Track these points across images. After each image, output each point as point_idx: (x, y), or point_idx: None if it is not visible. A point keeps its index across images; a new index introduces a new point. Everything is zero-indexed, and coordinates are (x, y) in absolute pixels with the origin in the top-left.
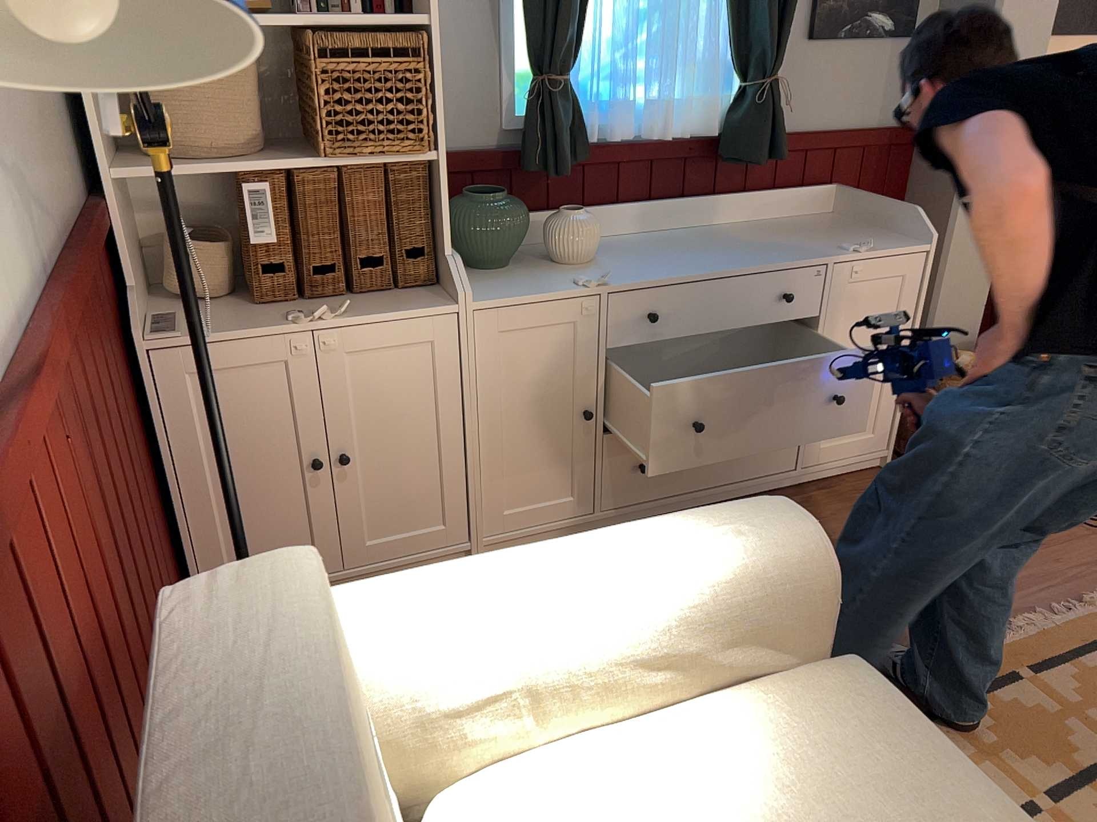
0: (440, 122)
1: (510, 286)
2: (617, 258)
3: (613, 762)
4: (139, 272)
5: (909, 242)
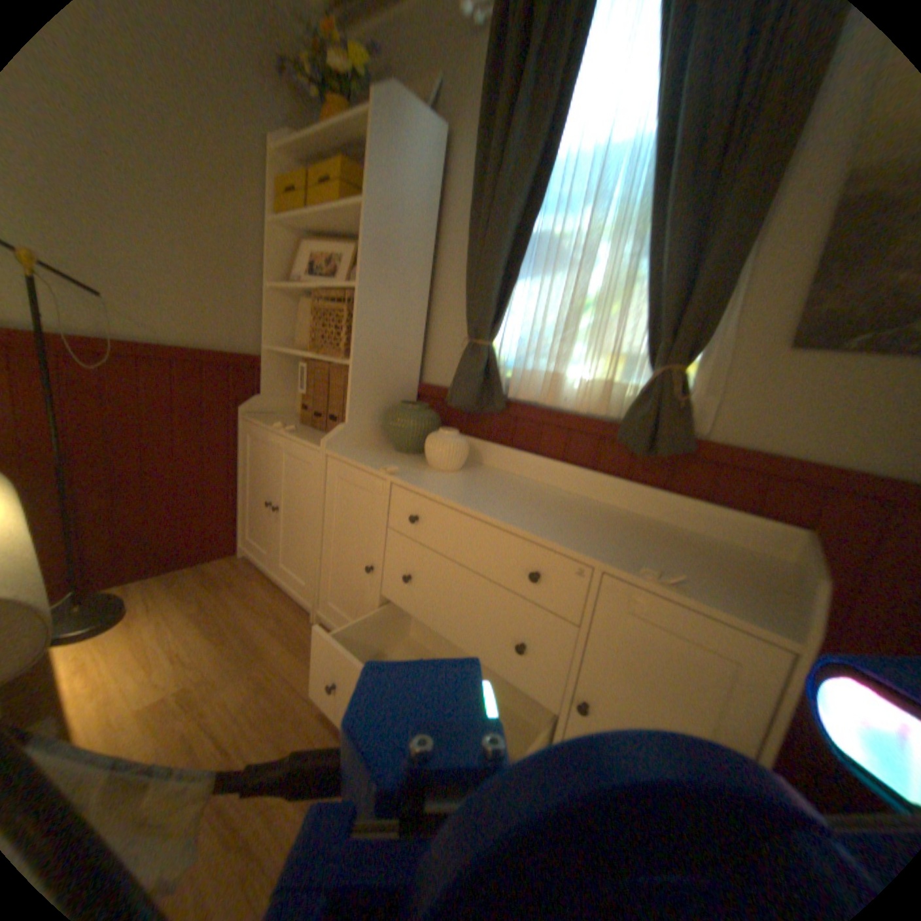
0: (356, 342)
1: (371, 456)
2: (464, 478)
3: None
4: (285, 394)
5: (781, 624)
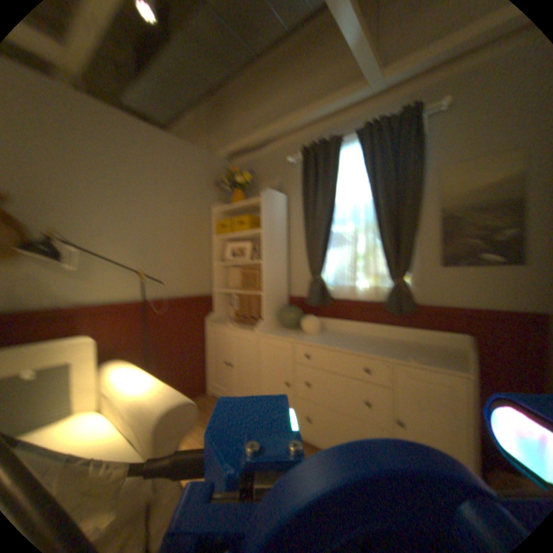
0: (265, 285)
1: (279, 333)
2: (323, 336)
3: (101, 431)
4: (224, 311)
5: (464, 370)
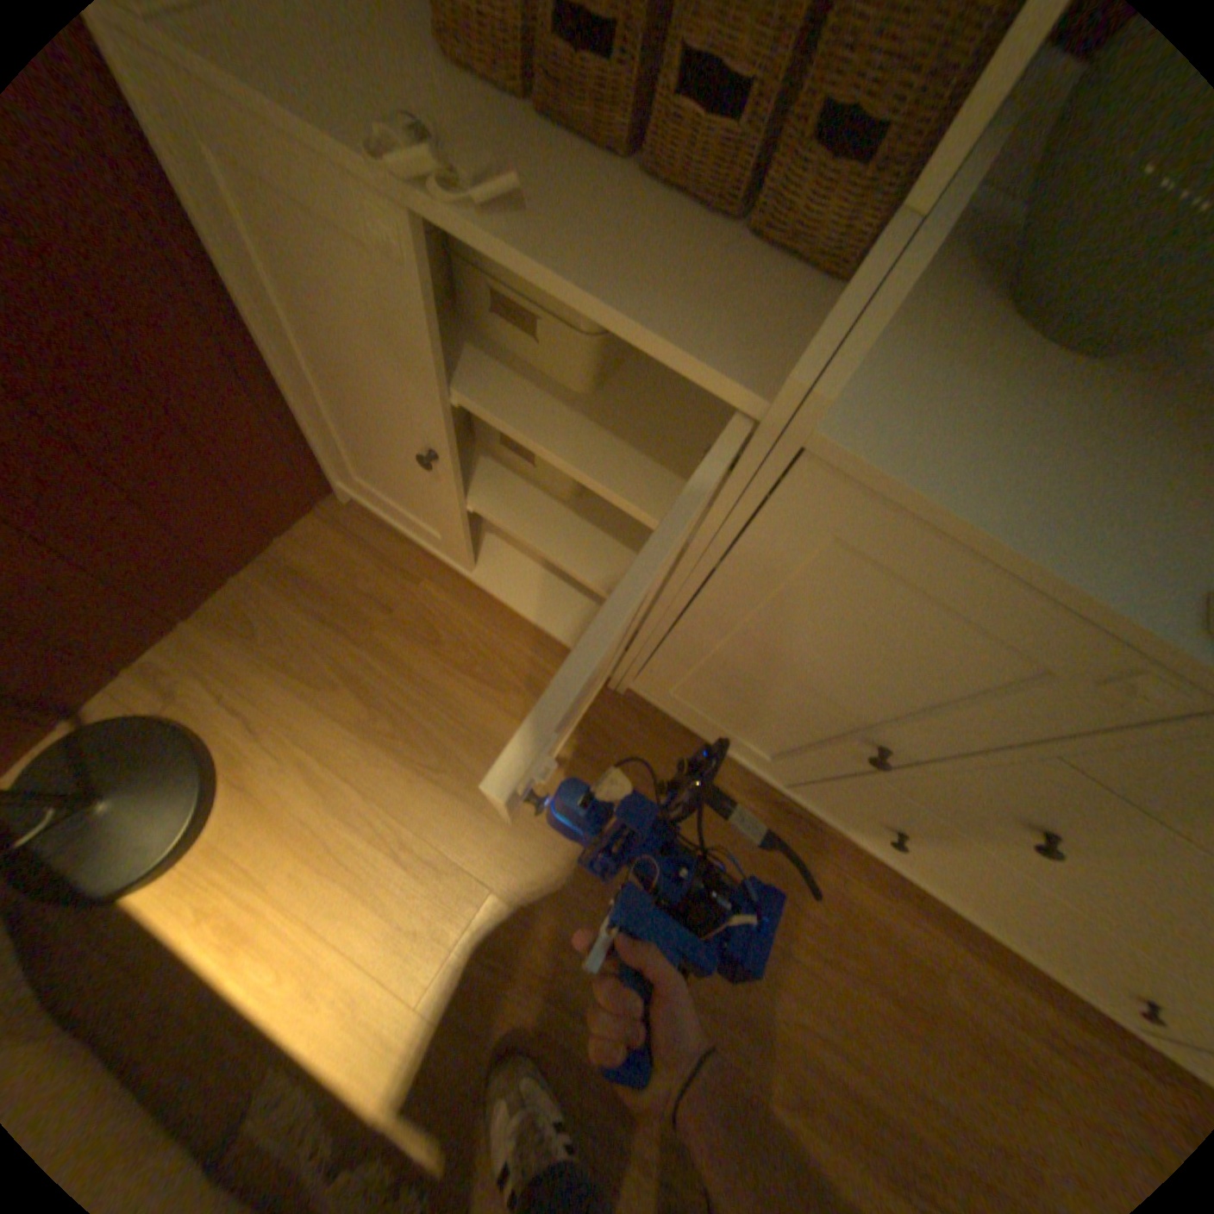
0: None
1: (1029, 439)
2: None
3: None
4: None
5: None
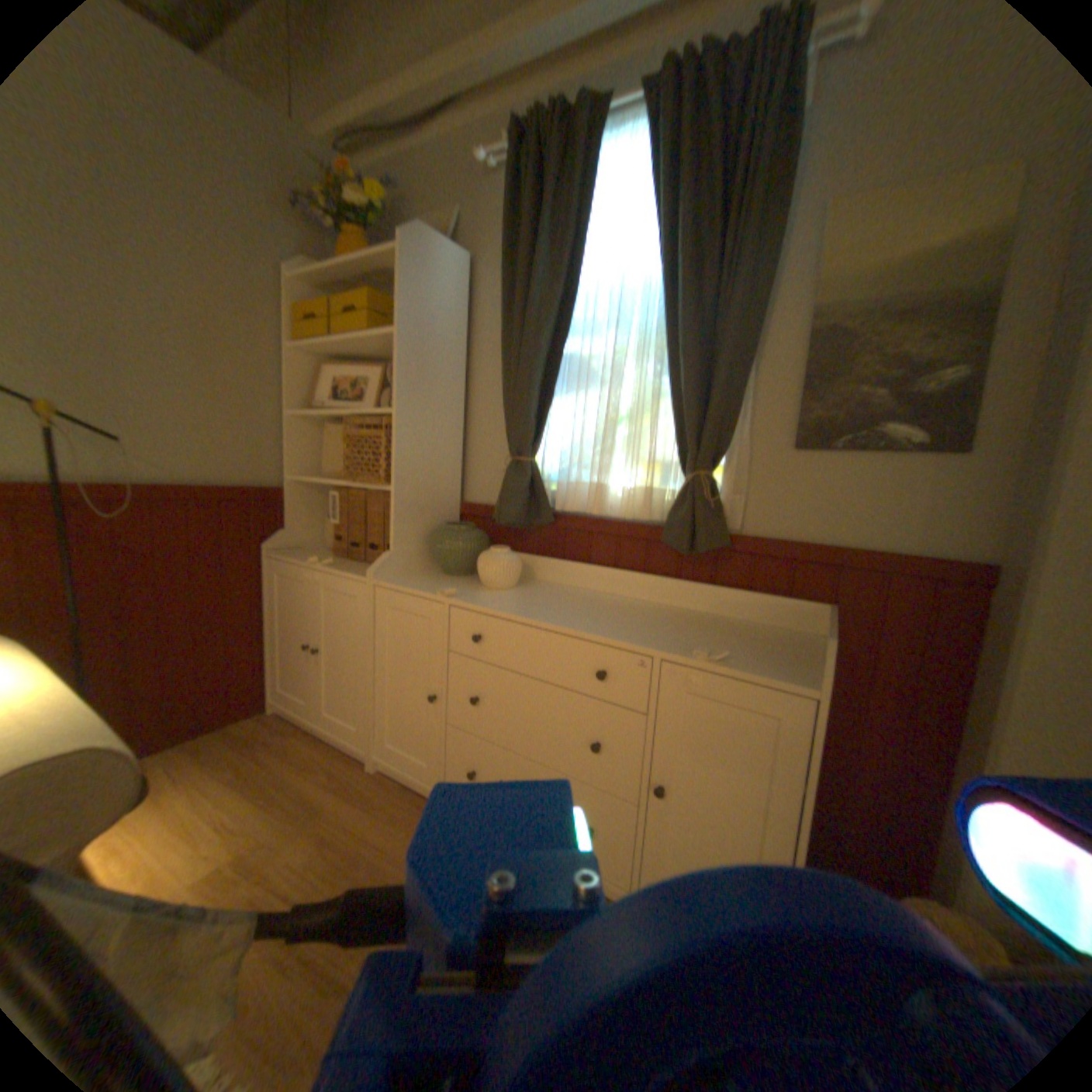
0: (396, 468)
1: (421, 582)
2: (520, 594)
3: None
4: (311, 527)
5: (805, 679)
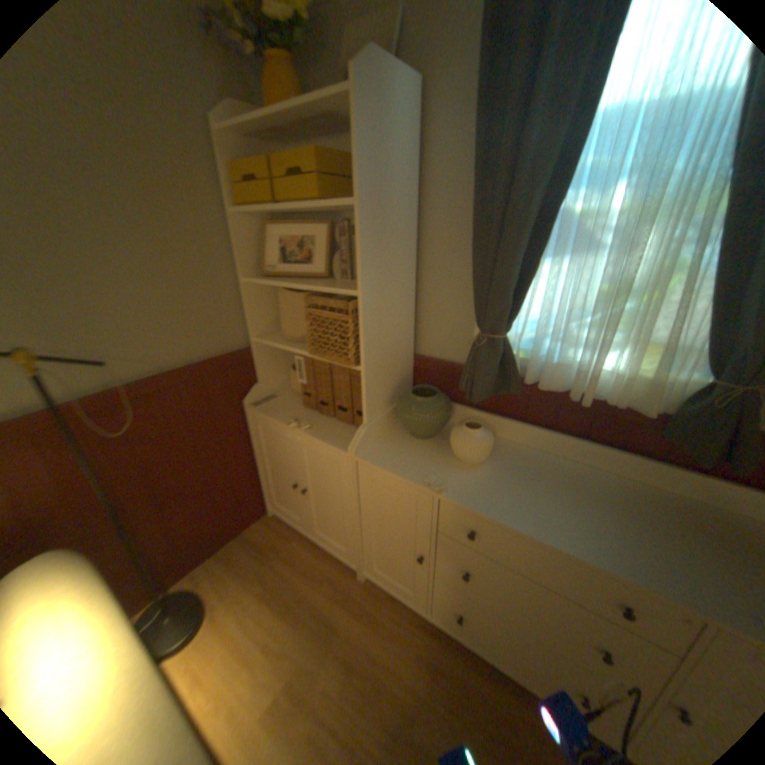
0: (365, 351)
1: (398, 456)
2: (498, 473)
3: None
4: (277, 375)
5: None
